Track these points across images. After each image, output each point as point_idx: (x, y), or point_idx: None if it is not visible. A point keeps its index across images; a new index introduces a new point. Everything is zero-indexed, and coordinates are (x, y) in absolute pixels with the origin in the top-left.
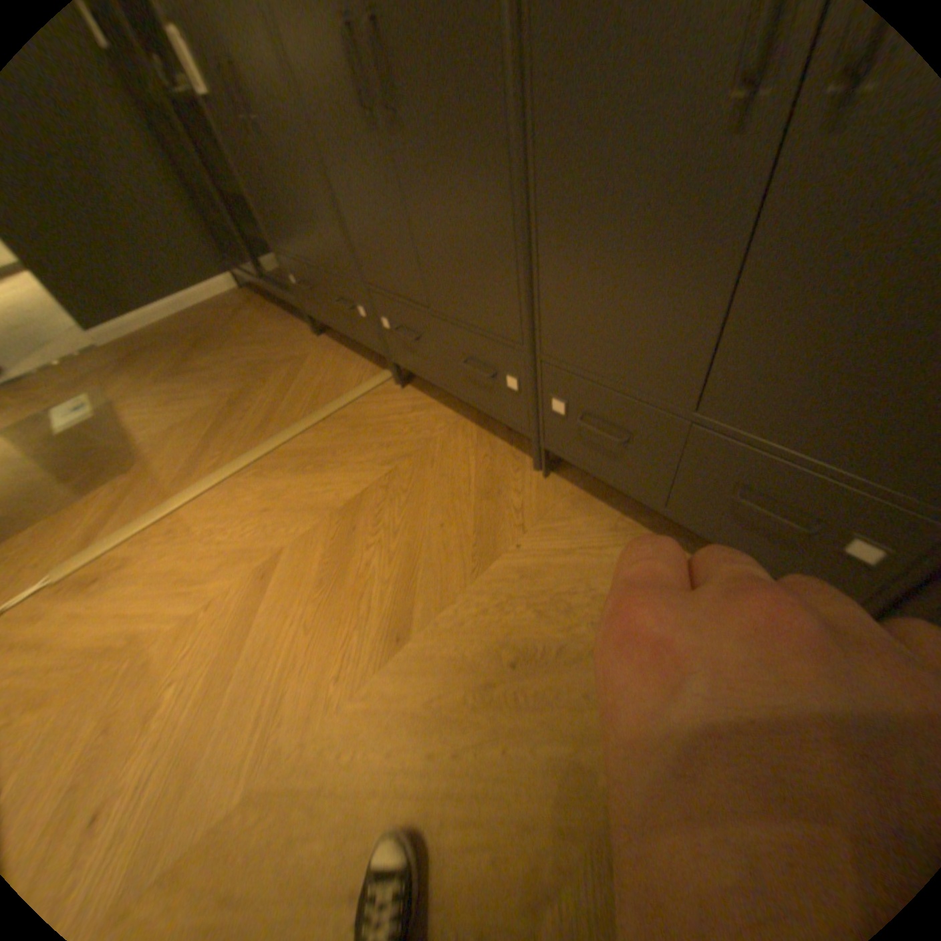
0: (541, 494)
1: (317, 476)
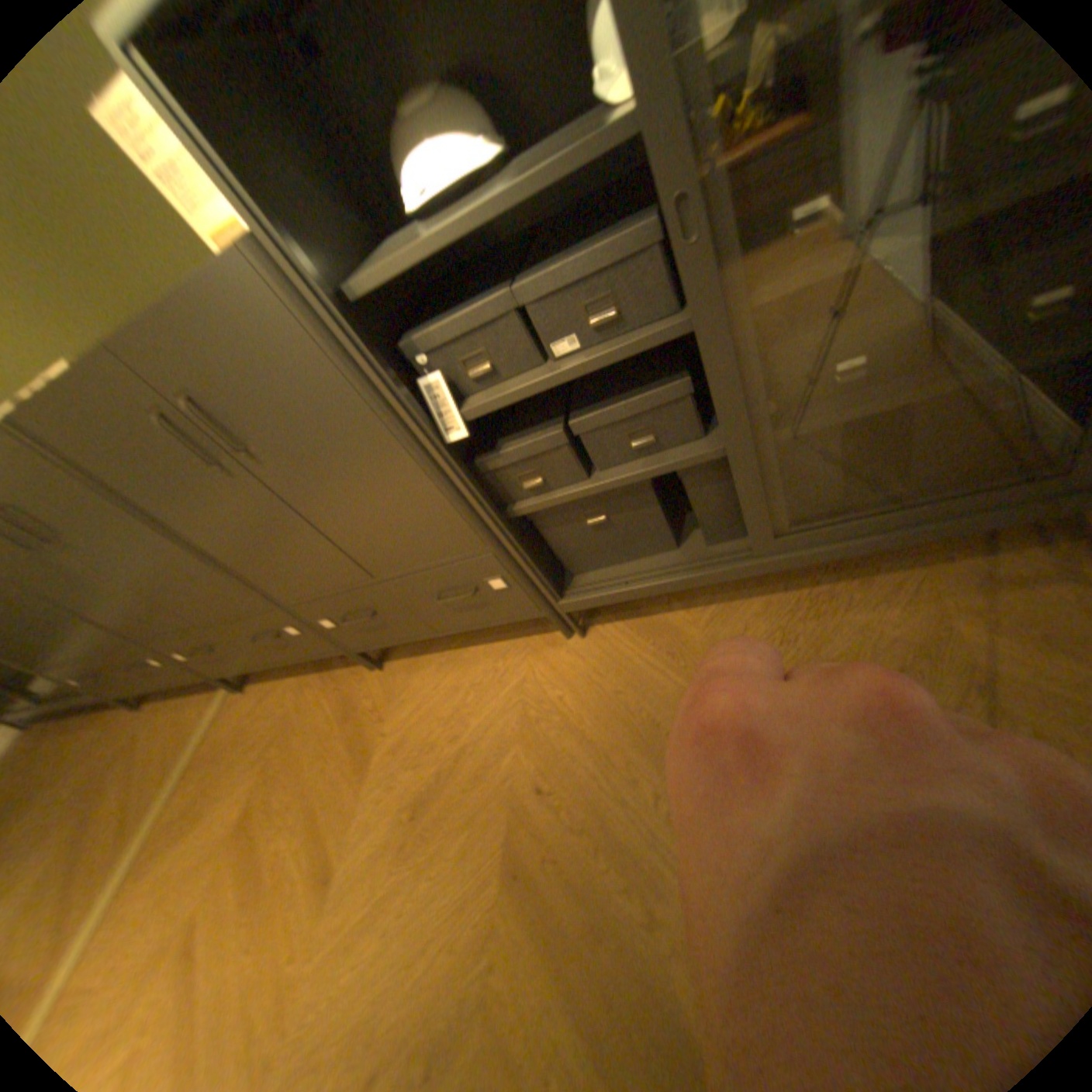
0: (385, 683)
1: (197, 827)
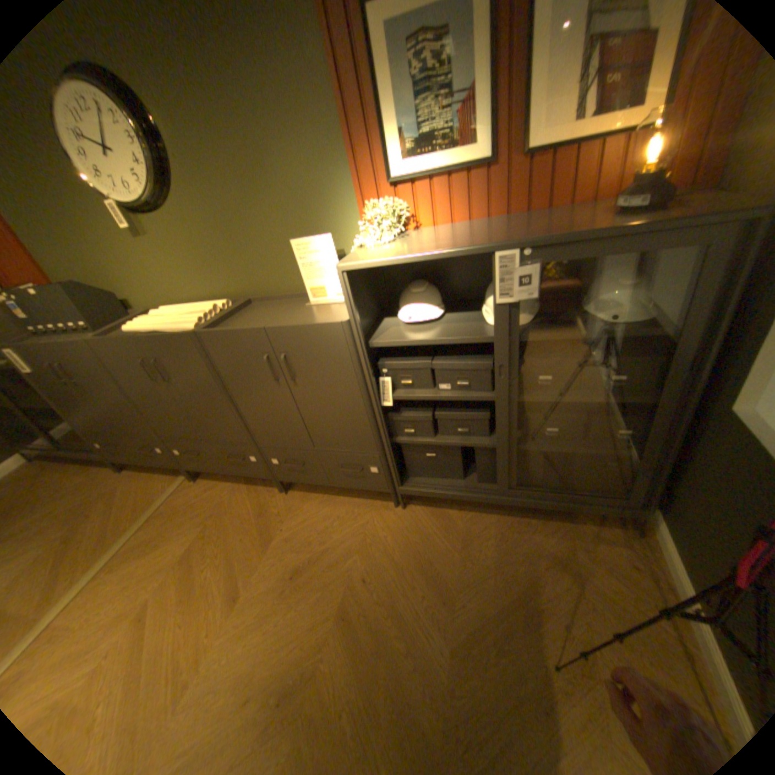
0: (285, 502)
1: (152, 553)
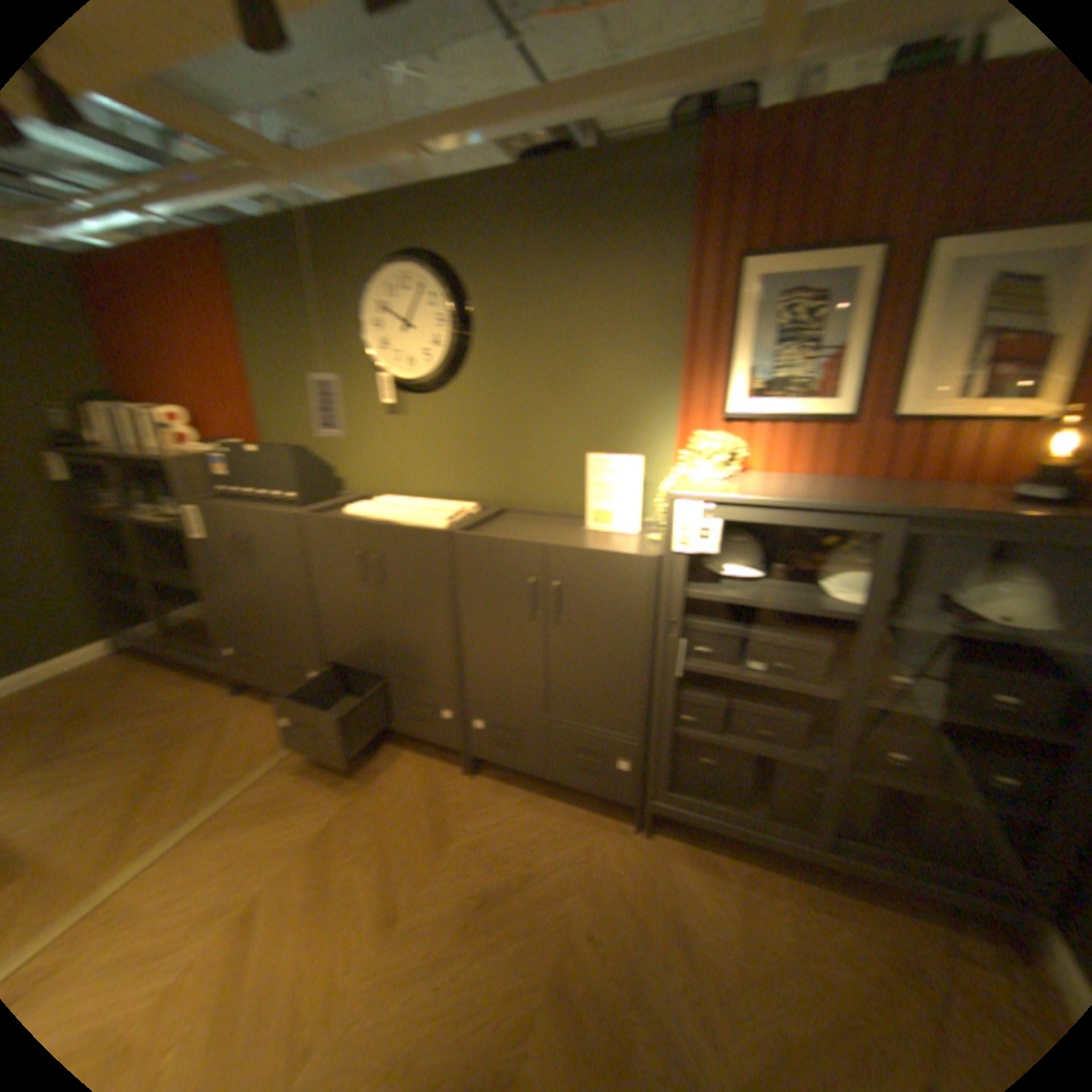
0: (468, 791)
1: (269, 824)
